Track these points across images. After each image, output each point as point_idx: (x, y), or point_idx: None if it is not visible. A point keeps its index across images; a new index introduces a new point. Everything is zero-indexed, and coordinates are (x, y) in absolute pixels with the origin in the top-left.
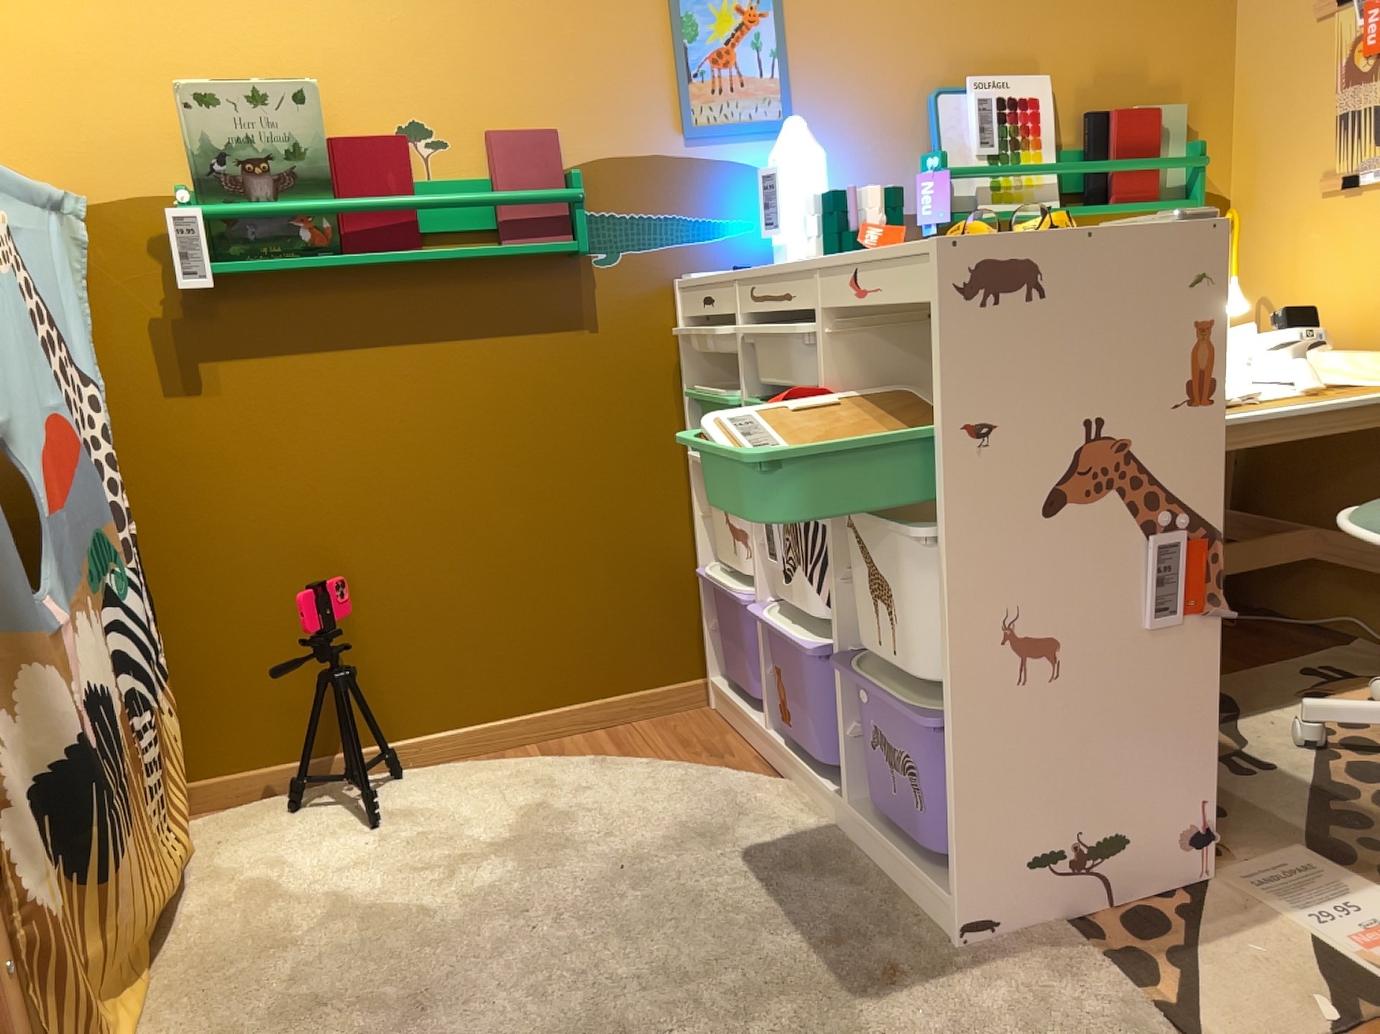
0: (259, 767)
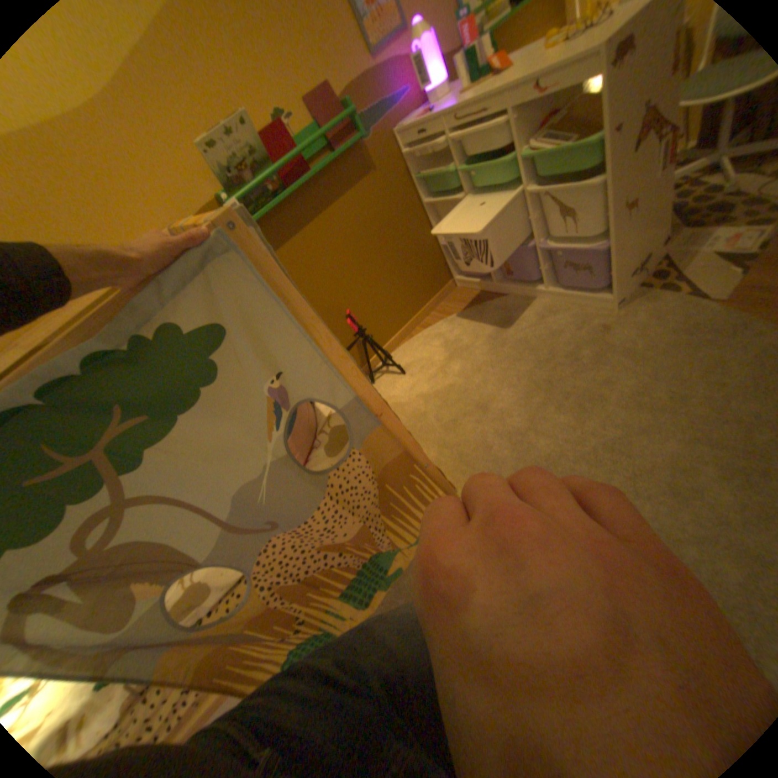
0: None
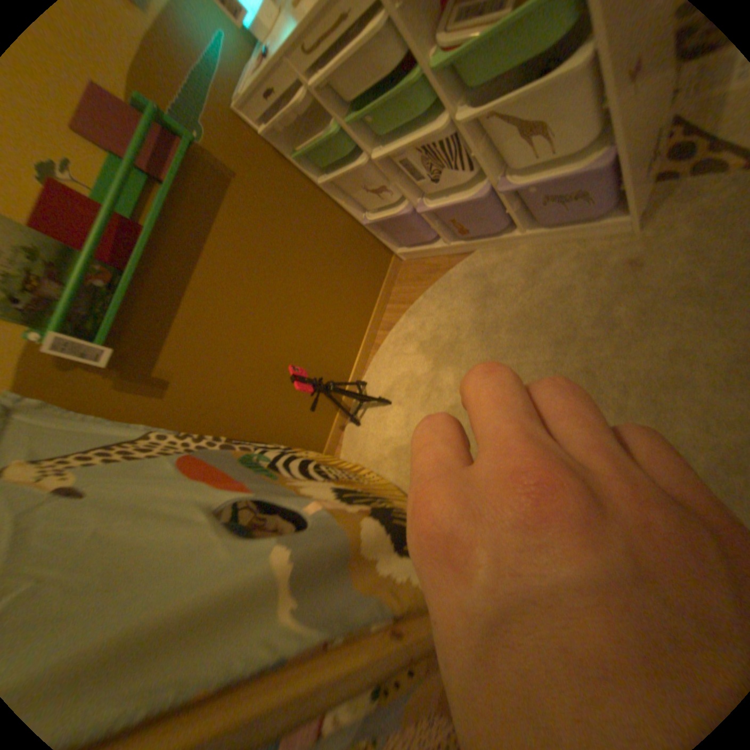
0: (333, 428)
